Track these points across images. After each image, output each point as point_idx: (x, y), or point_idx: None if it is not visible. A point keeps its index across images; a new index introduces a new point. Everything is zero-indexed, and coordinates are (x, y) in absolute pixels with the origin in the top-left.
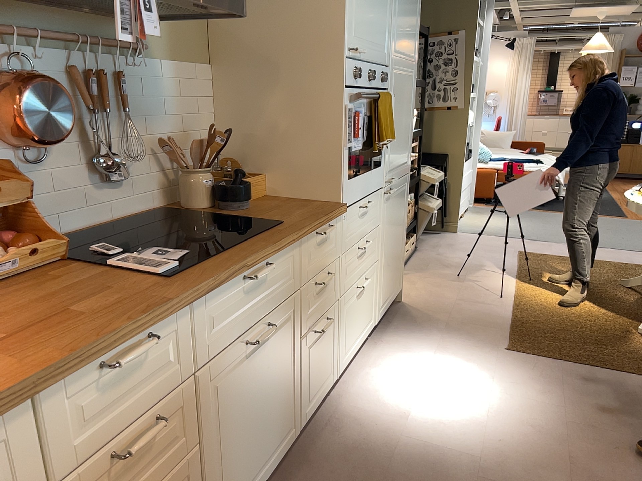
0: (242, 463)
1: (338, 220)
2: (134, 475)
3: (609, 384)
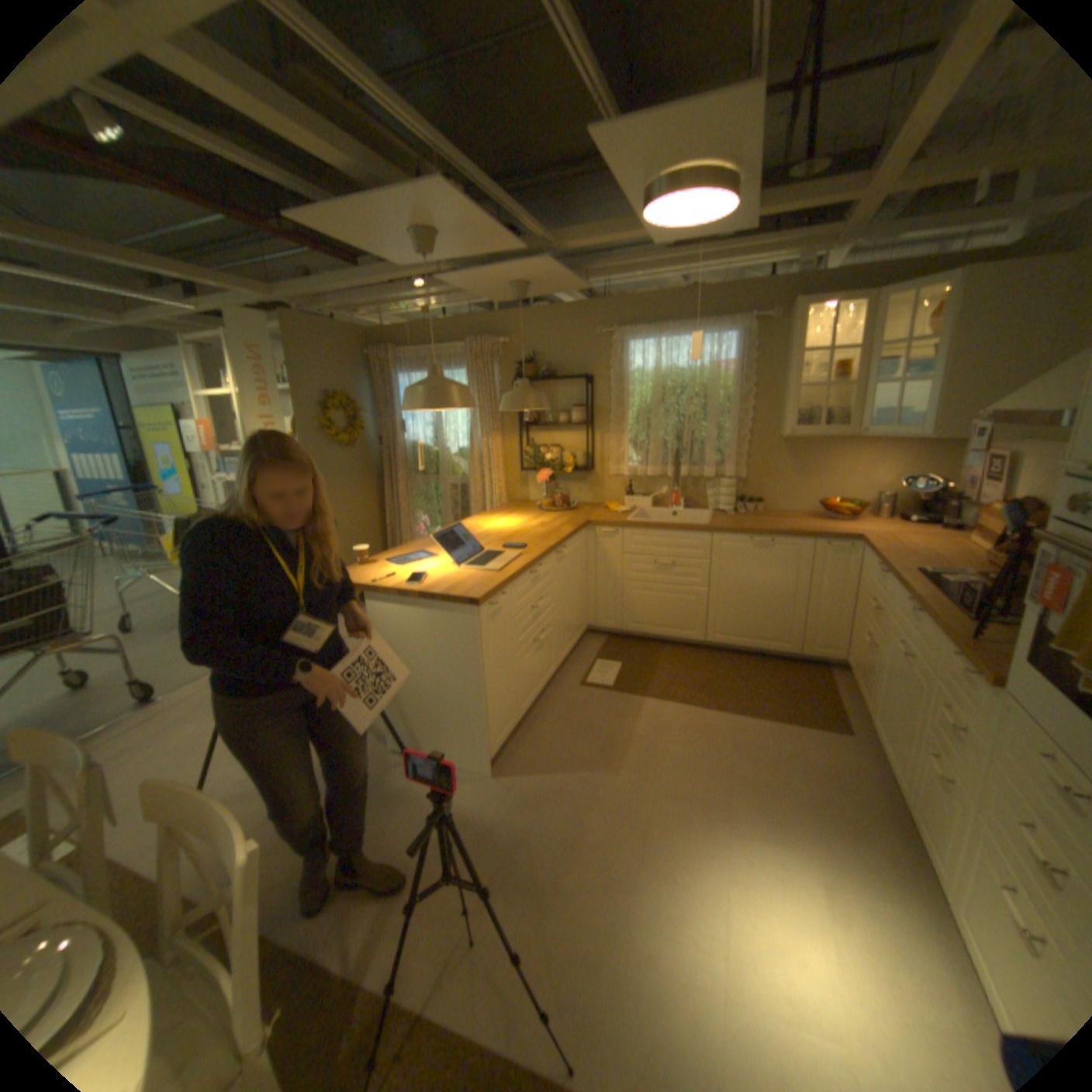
0: (888, 715)
1: (994, 692)
2: (876, 621)
3: (525, 1000)
